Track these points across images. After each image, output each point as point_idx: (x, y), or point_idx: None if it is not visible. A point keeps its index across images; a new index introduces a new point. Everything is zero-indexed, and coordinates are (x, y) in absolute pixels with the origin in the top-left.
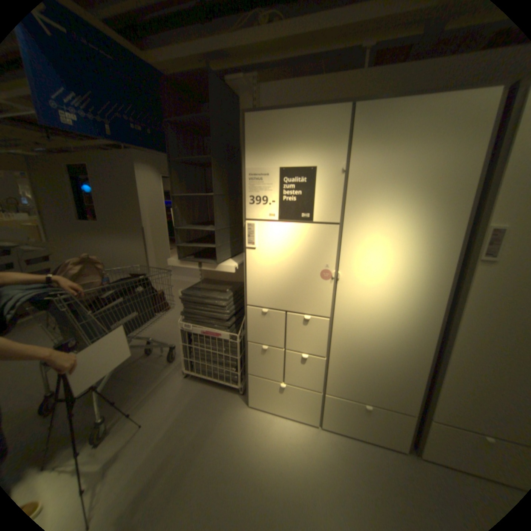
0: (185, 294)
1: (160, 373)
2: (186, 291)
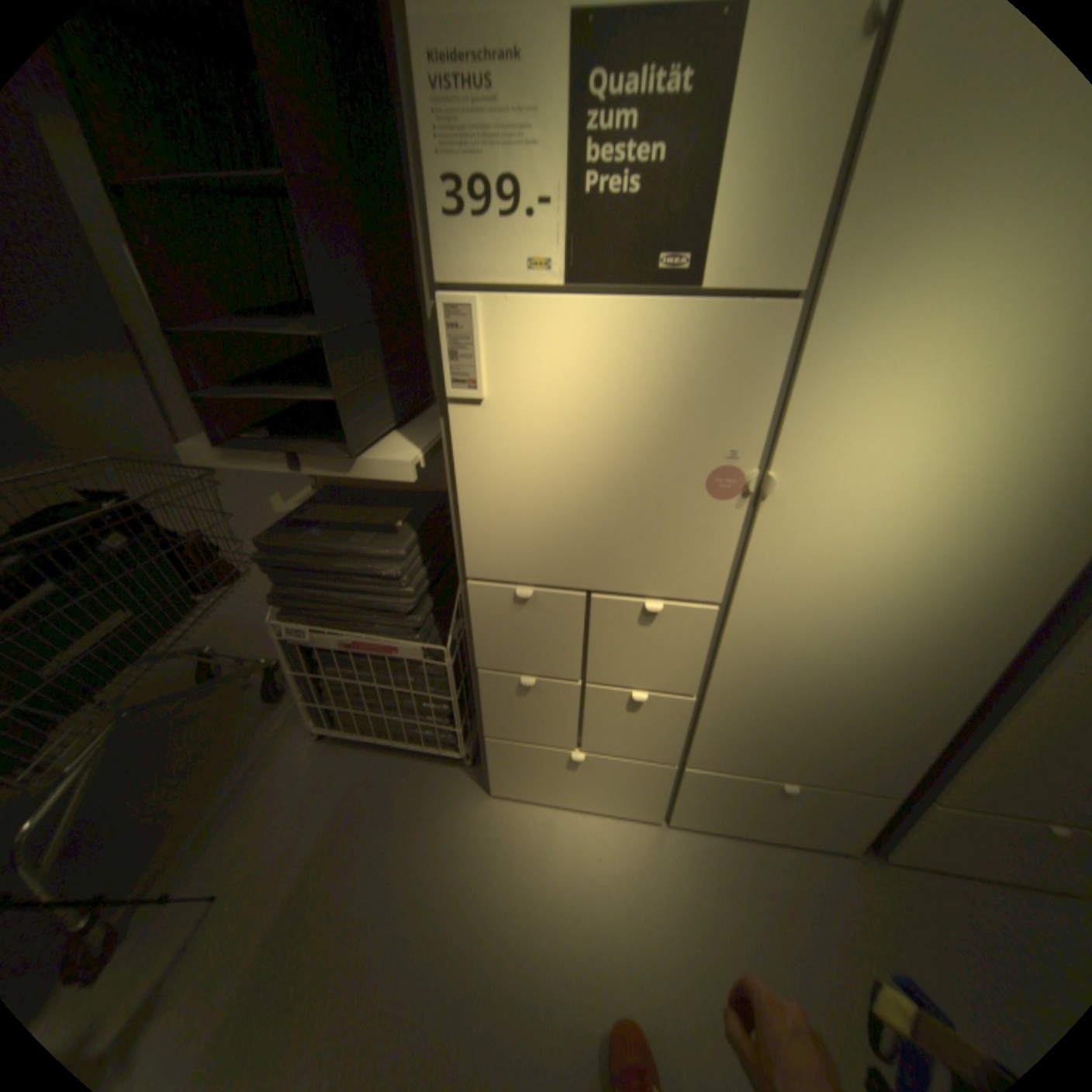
0: (269, 546)
1: (251, 734)
2: (272, 536)
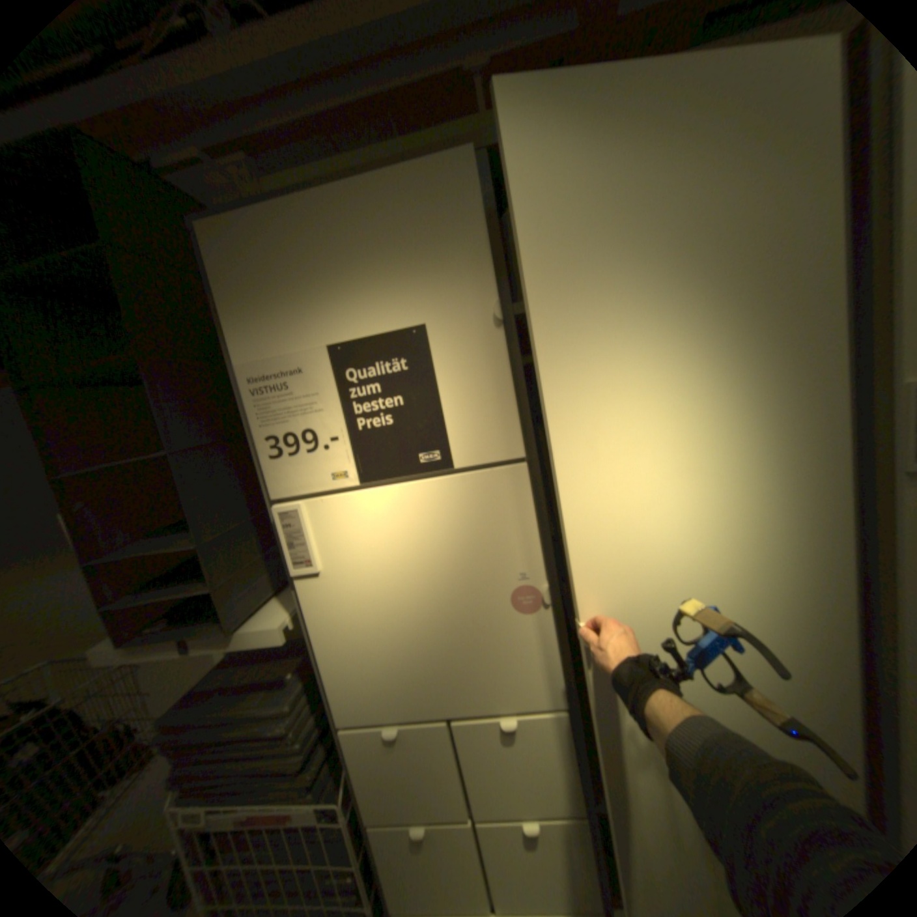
0: (169, 727)
1: None
2: (173, 715)
